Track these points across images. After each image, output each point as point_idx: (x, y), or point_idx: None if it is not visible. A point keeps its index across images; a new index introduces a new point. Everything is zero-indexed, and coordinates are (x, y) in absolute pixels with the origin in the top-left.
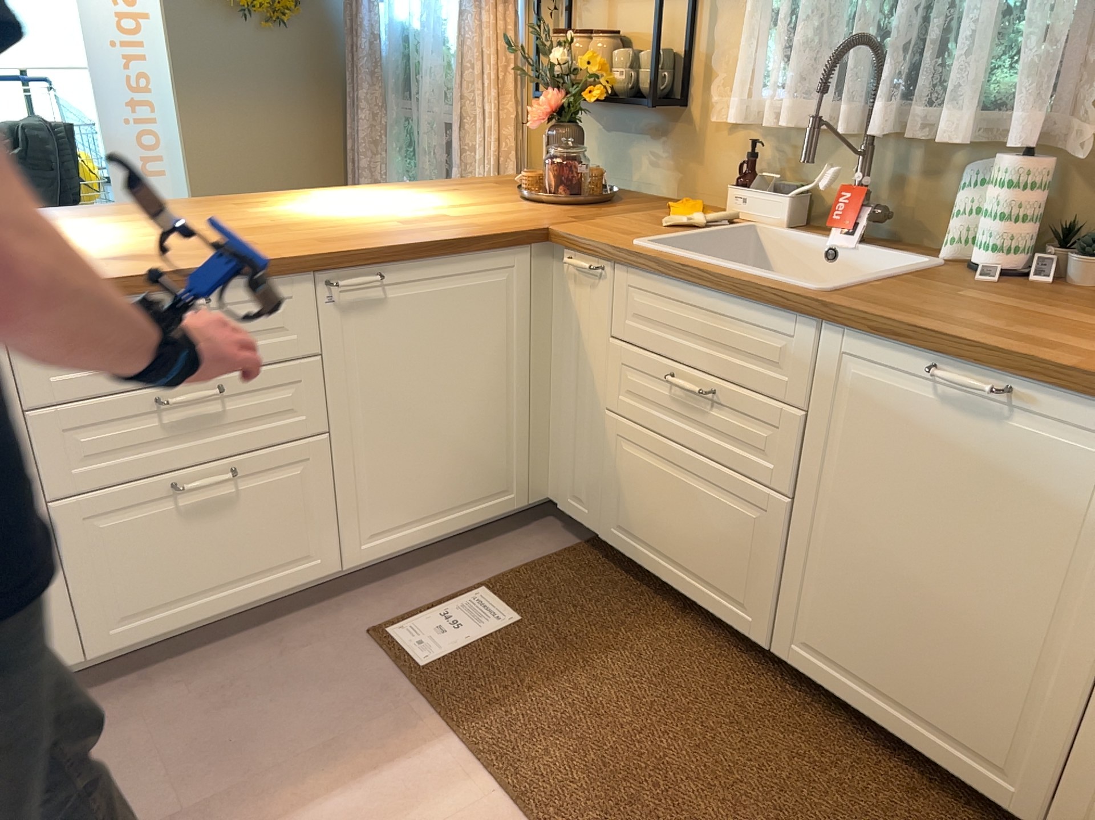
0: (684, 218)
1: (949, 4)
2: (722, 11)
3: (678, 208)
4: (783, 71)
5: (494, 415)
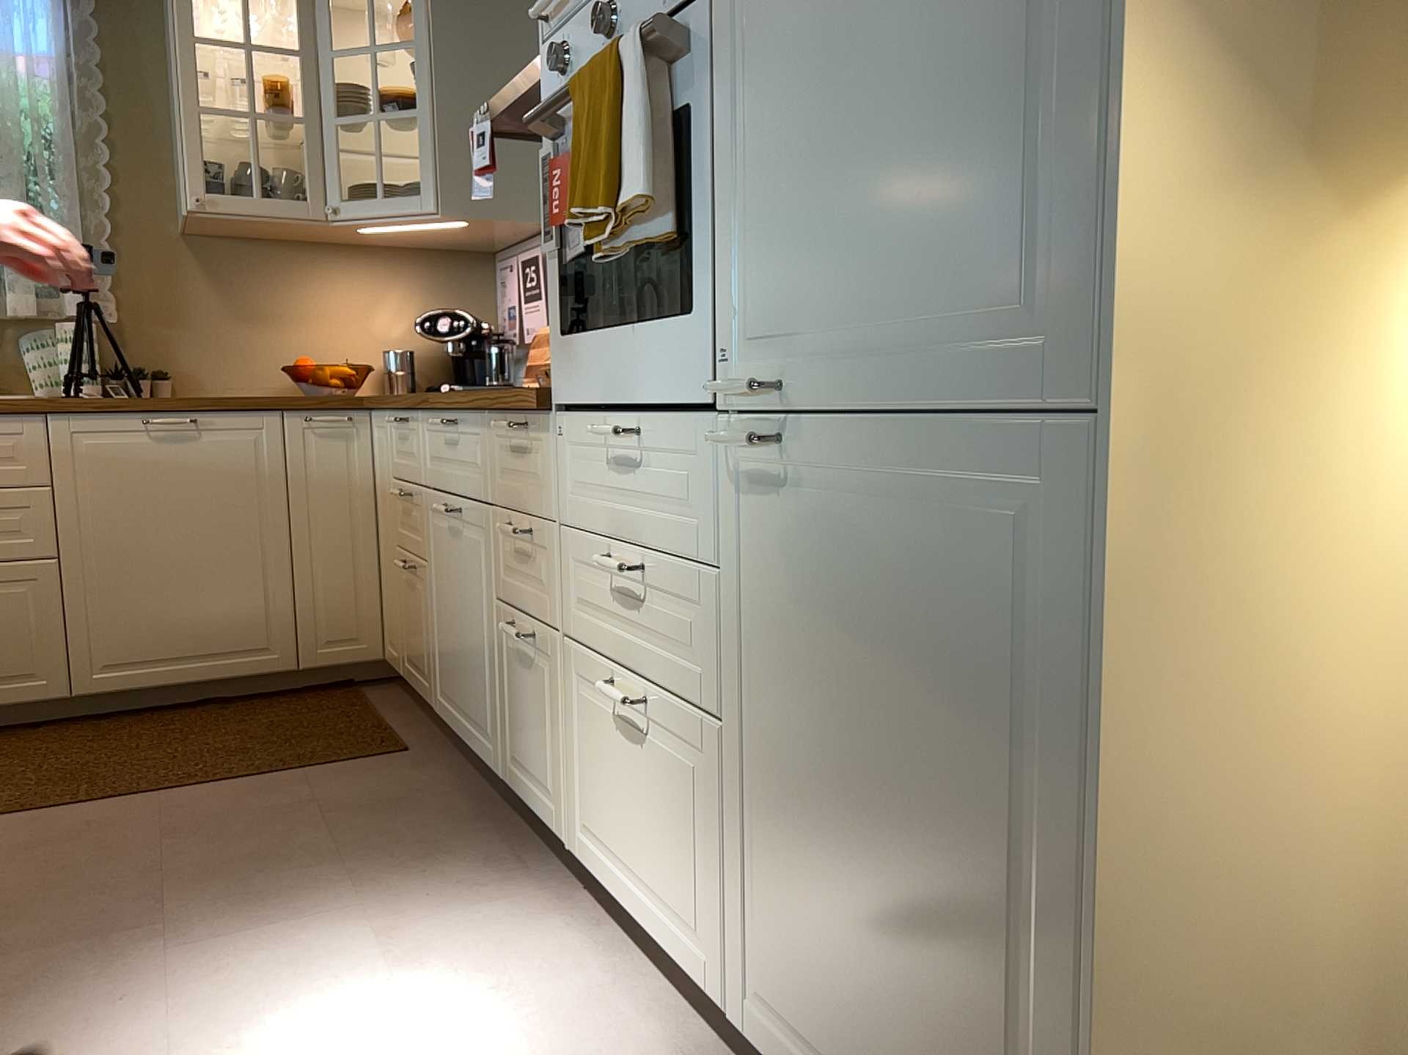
0: None
1: None
2: None
3: None
4: None
5: None
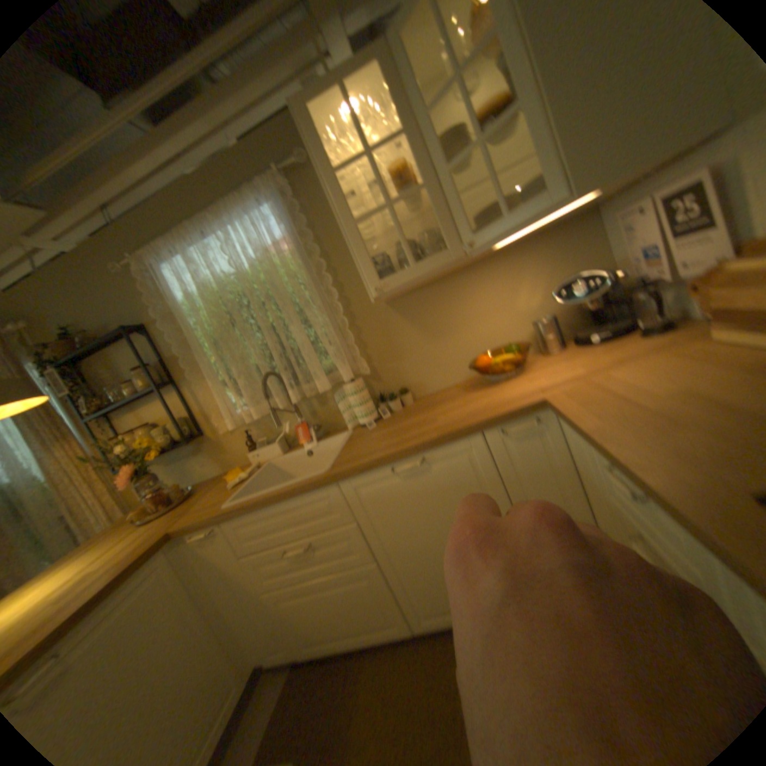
0: (238, 479)
1: (292, 347)
2: (198, 390)
3: (230, 476)
4: (242, 398)
5: (197, 656)
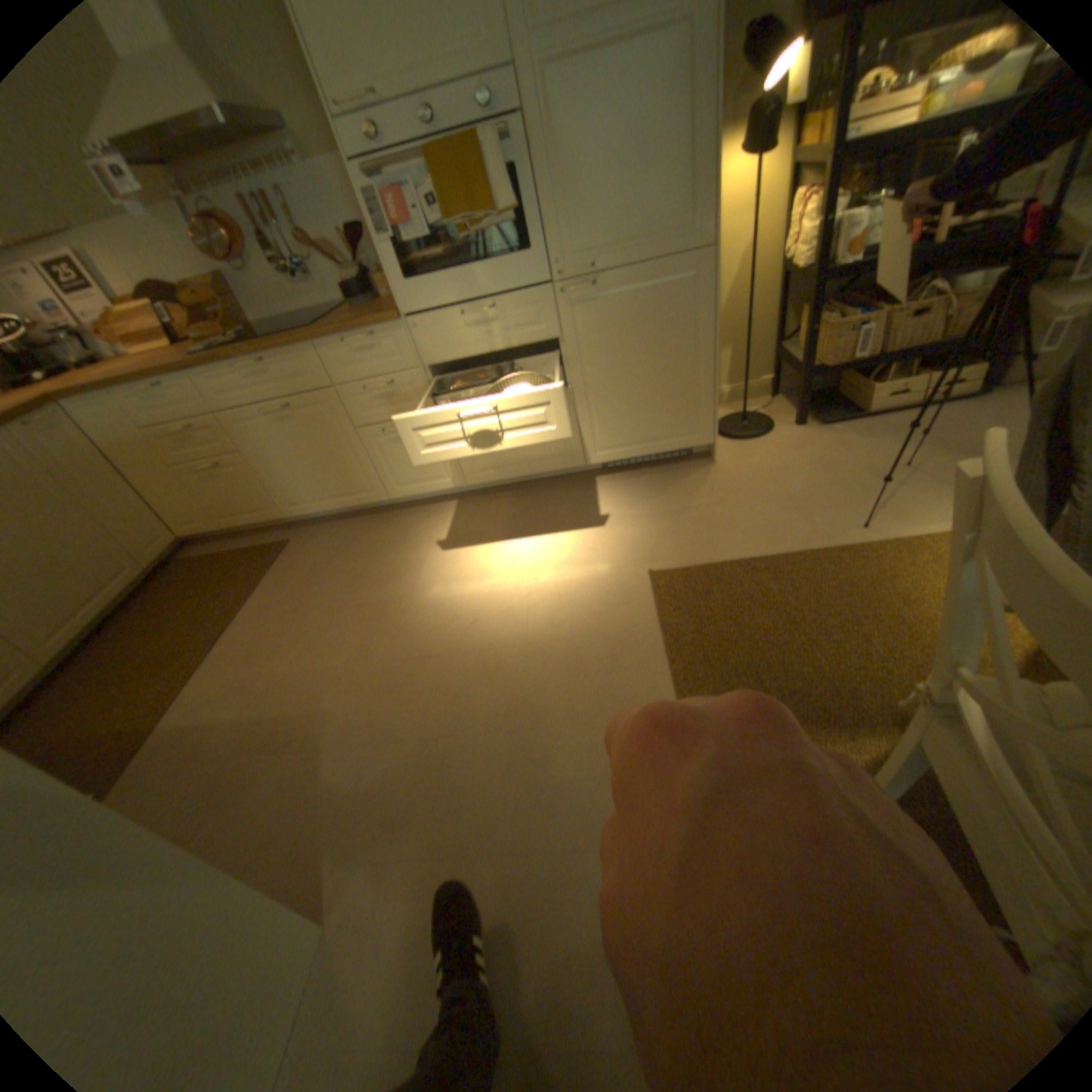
0: None
1: None
2: None
3: None
4: None
5: None
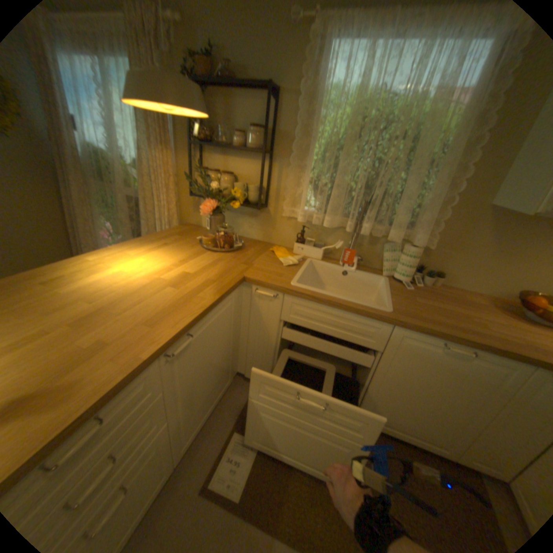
0: (290, 261)
1: (393, 190)
2: (290, 173)
3: (278, 252)
4: (322, 203)
5: (225, 358)
